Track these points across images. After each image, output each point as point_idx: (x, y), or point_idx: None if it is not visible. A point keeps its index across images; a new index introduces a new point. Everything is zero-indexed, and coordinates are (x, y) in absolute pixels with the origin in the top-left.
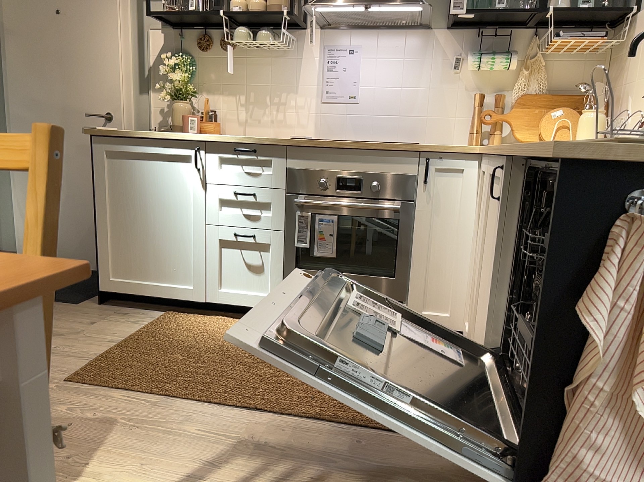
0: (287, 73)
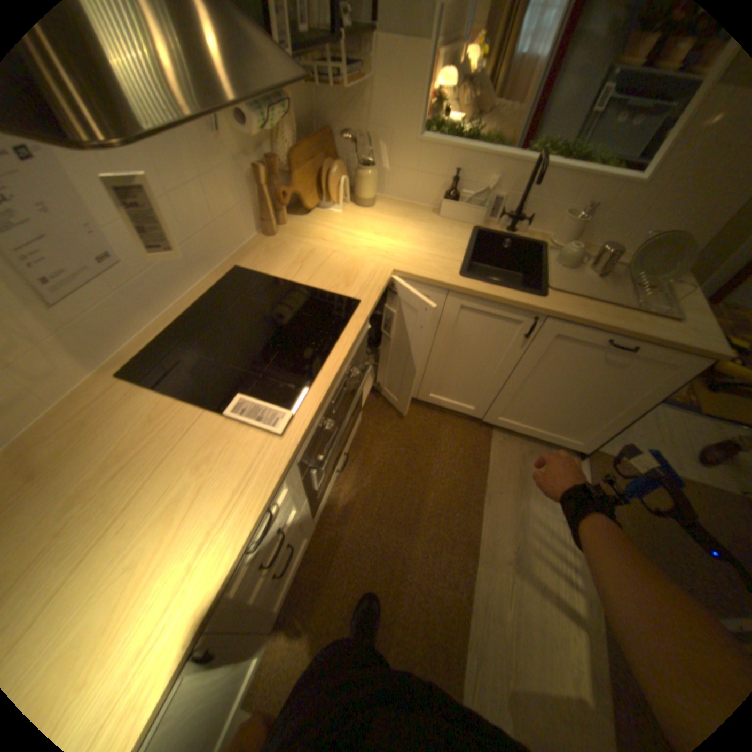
0: None
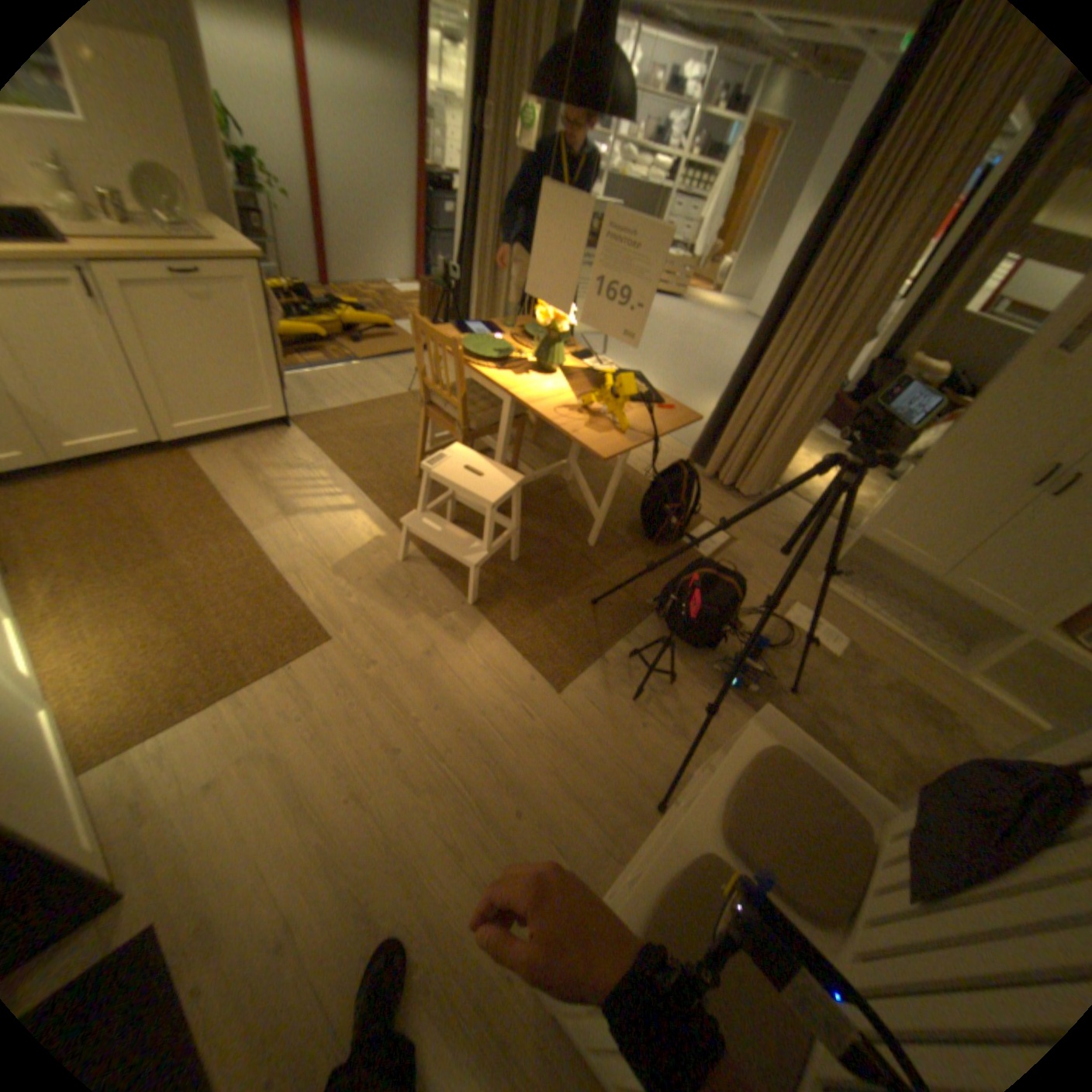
0: None
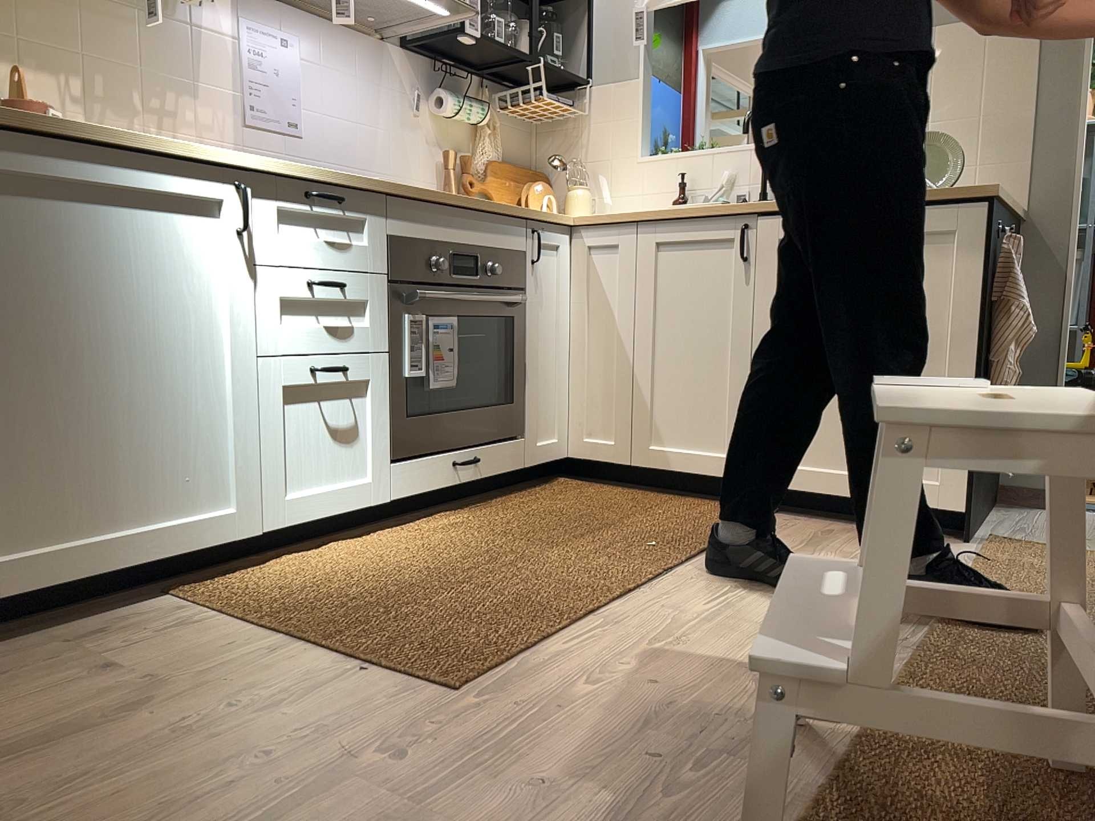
0: (180, 56)
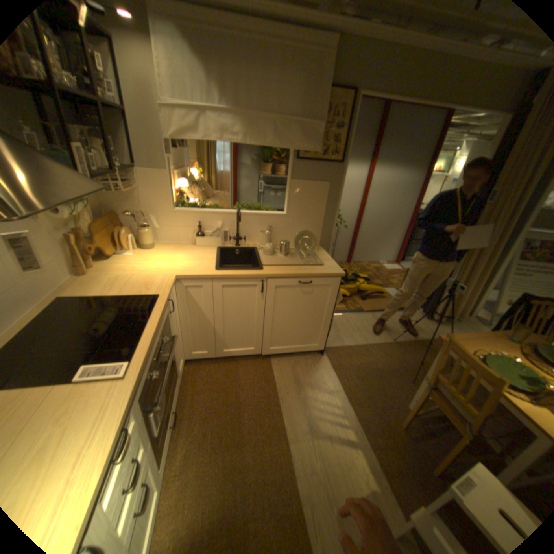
0: None
